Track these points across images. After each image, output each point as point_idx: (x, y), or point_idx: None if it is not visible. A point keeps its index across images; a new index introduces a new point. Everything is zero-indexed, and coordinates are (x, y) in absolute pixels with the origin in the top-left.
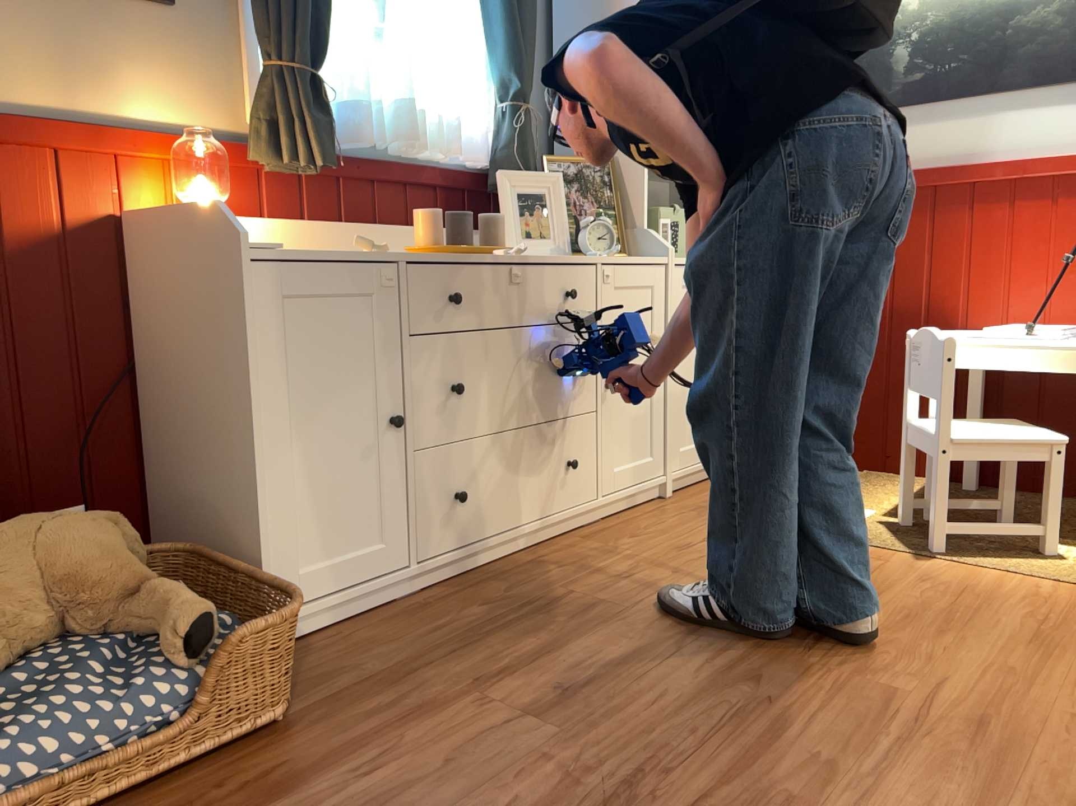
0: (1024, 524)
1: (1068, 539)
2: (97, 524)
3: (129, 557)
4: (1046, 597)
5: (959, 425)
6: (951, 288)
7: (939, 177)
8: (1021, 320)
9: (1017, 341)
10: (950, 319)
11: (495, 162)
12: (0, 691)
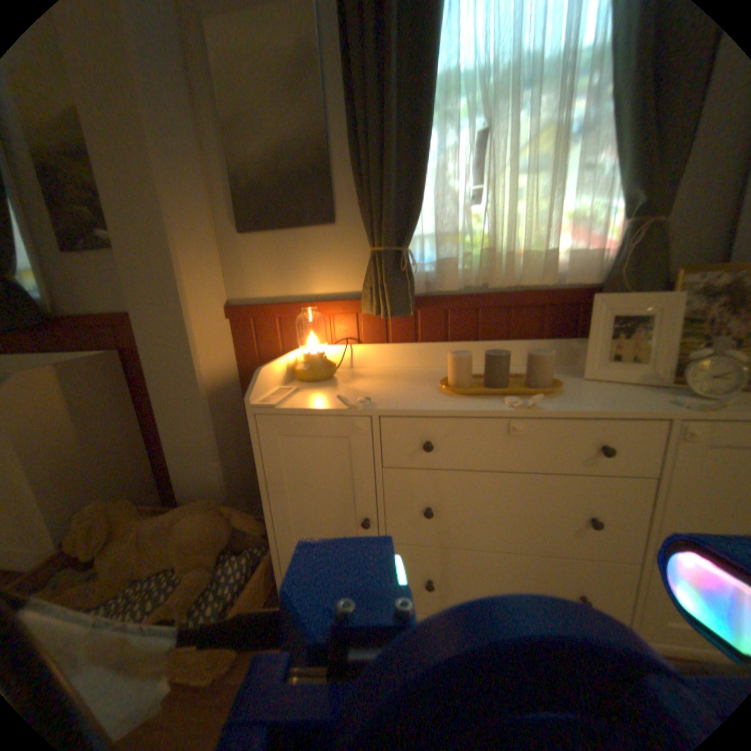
0: None
1: None
2: (207, 523)
3: (217, 543)
4: None
5: None
6: None
7: None
8: None
9: None
10: None
11: (611, 280)
12: (141, 588)
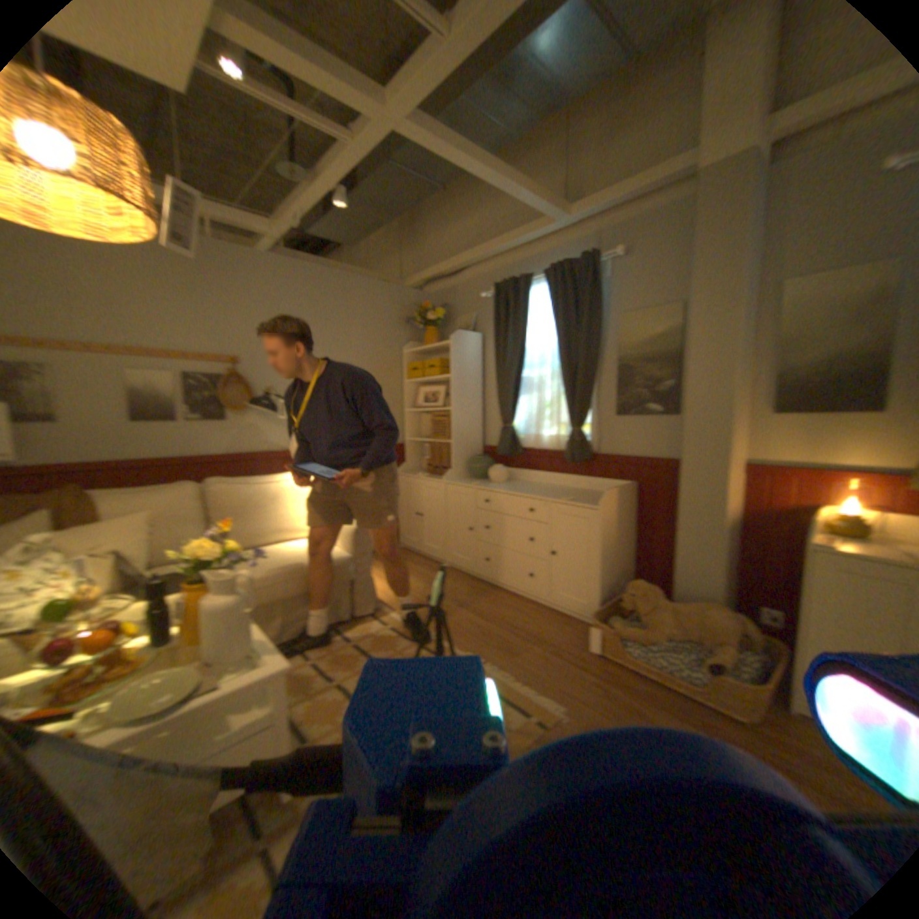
0: None
1: None
2: (730, 619)
3: (737, 636)
4: None
5: None
6: None
7: None
8: None
9: None
10: None
11: None
12: (676, 646)
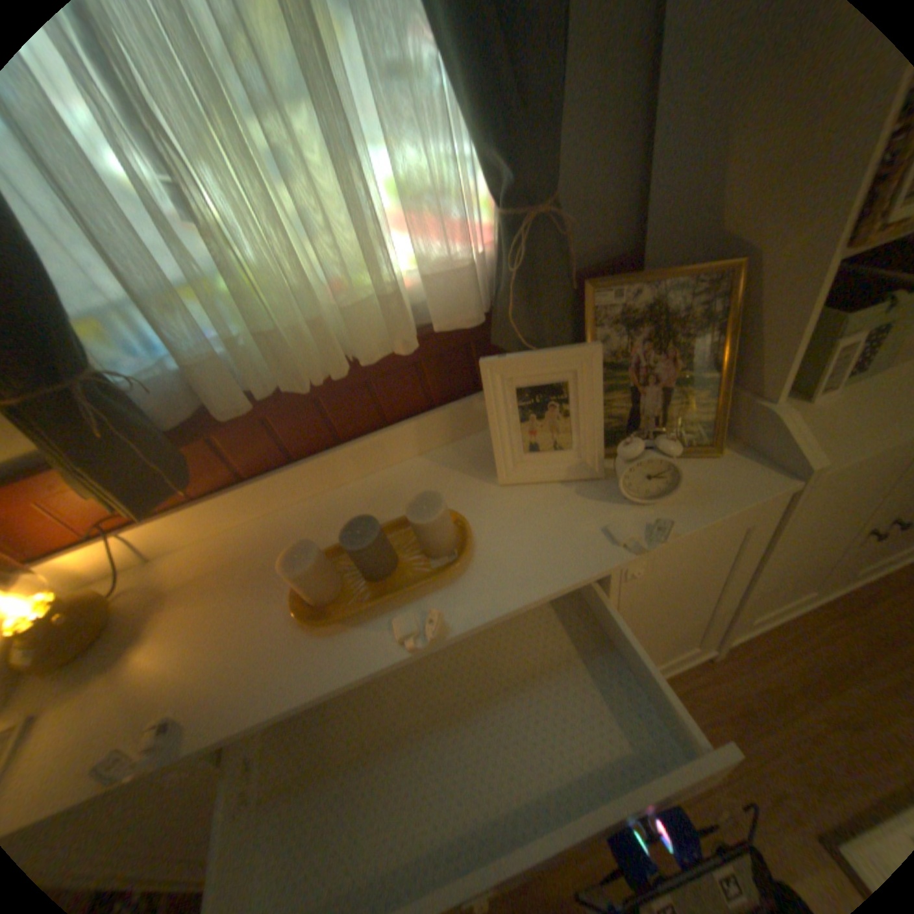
0: None
1: None
2: None
3: None
4: None
5: None
6: None
7: None
8: None
9: None
10: None
11: (498, 308)
12: None
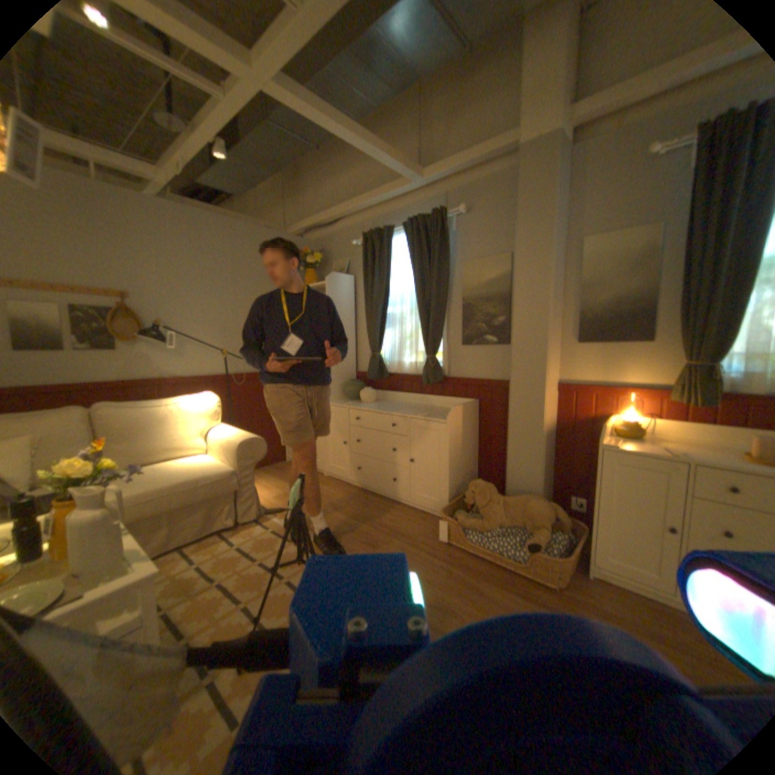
0: None
1: None
2: (545, 507)
3: (550, 520)
4: None
5: None
6: None
7: None
8: None
9: None
10: None
11: None
12: (505, 531)
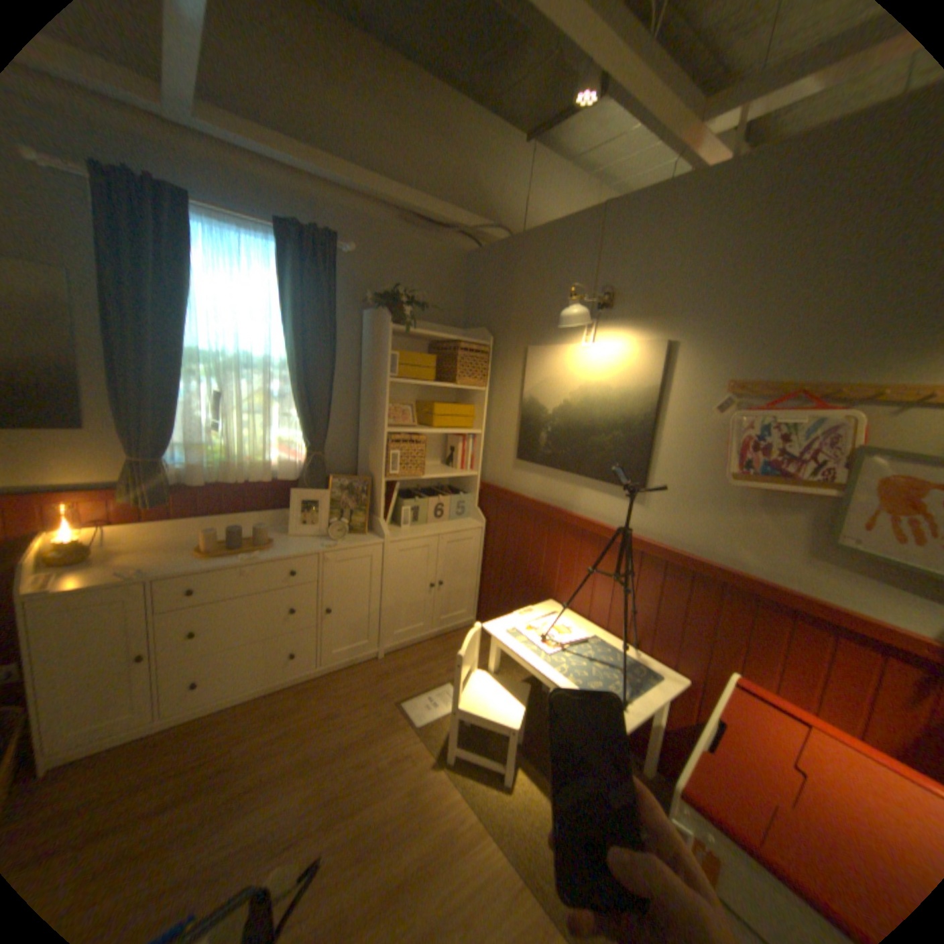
0: (498, 766)
1: (537, 773)
2: None
3: None
4: (455, 840)
5: (488, 689)
6: (553, 576)
7: (552, 513)
8: (580, 609)
9: (533, 647)
10: (551, 593)
11: (300, 479)
12: None
